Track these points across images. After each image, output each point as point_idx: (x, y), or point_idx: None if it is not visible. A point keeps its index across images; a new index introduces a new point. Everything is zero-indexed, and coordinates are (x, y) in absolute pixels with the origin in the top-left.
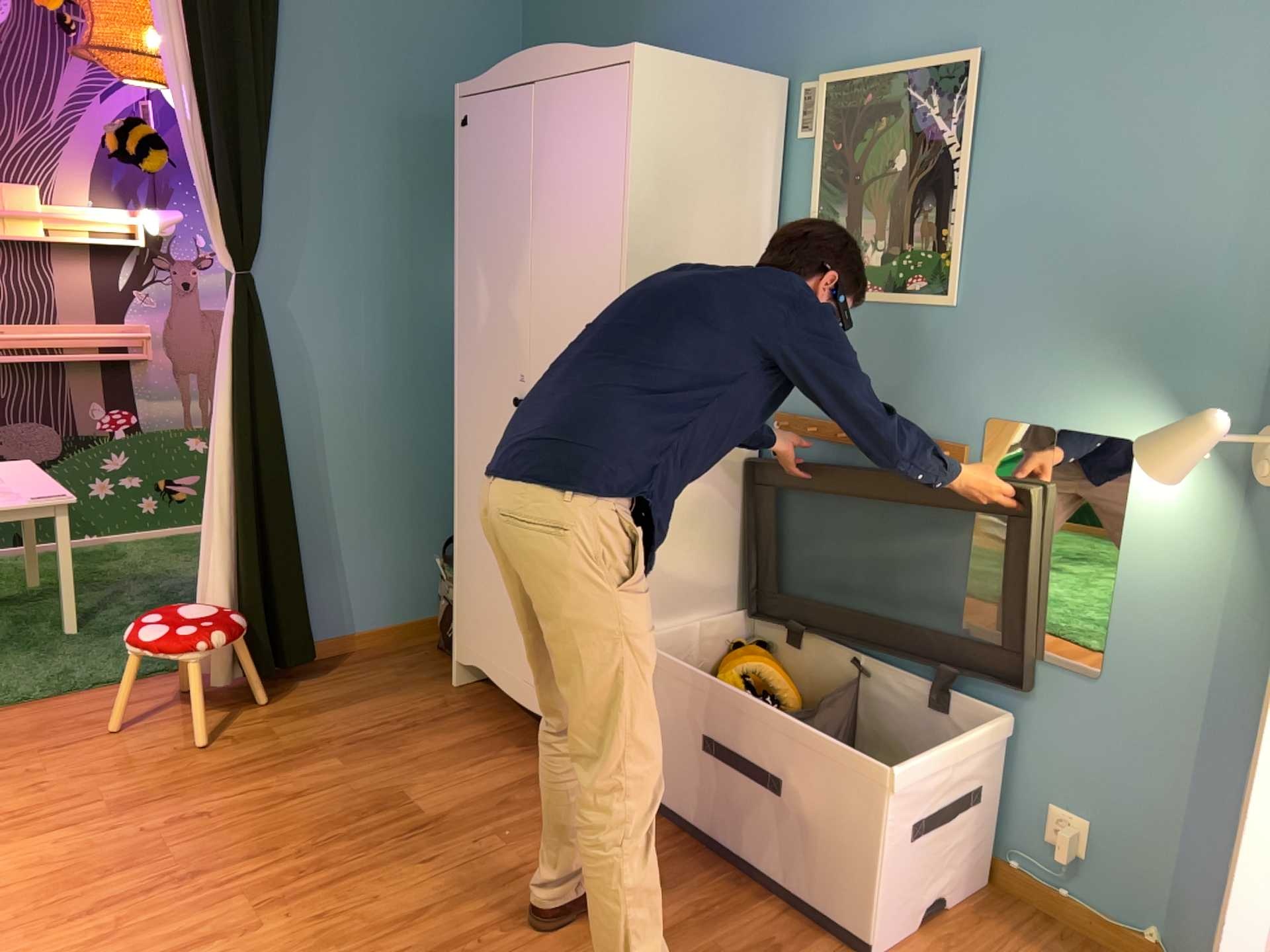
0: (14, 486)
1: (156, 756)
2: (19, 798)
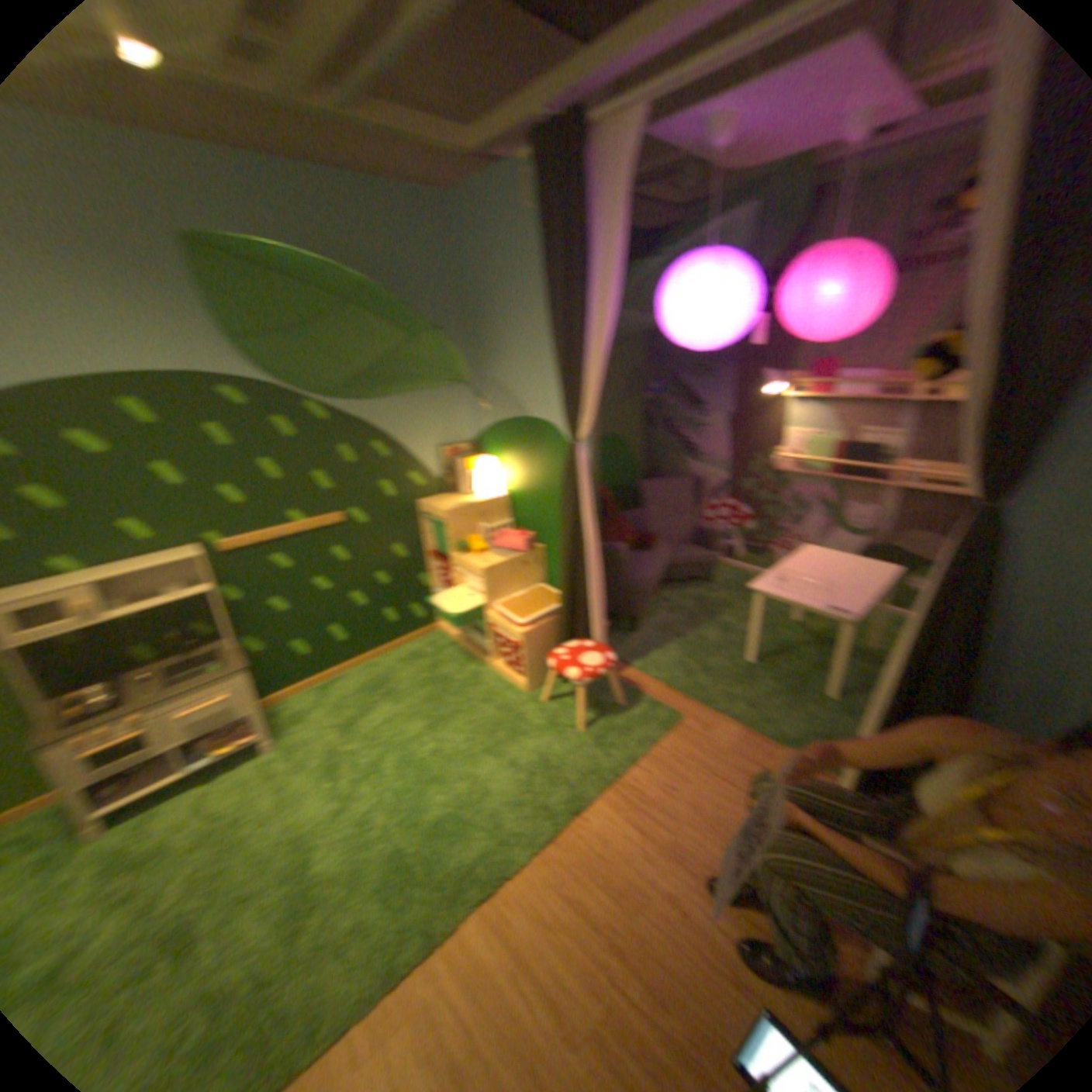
0: (840, 589)
1: (733, 839)
2: (657, 790)
